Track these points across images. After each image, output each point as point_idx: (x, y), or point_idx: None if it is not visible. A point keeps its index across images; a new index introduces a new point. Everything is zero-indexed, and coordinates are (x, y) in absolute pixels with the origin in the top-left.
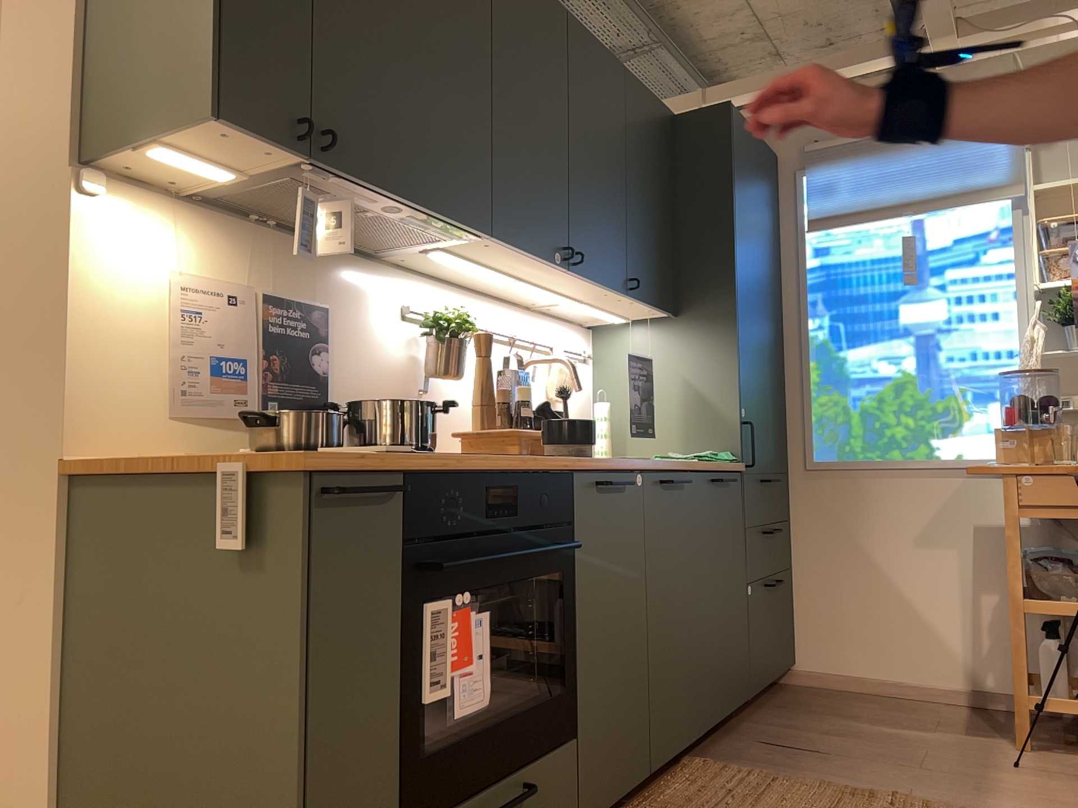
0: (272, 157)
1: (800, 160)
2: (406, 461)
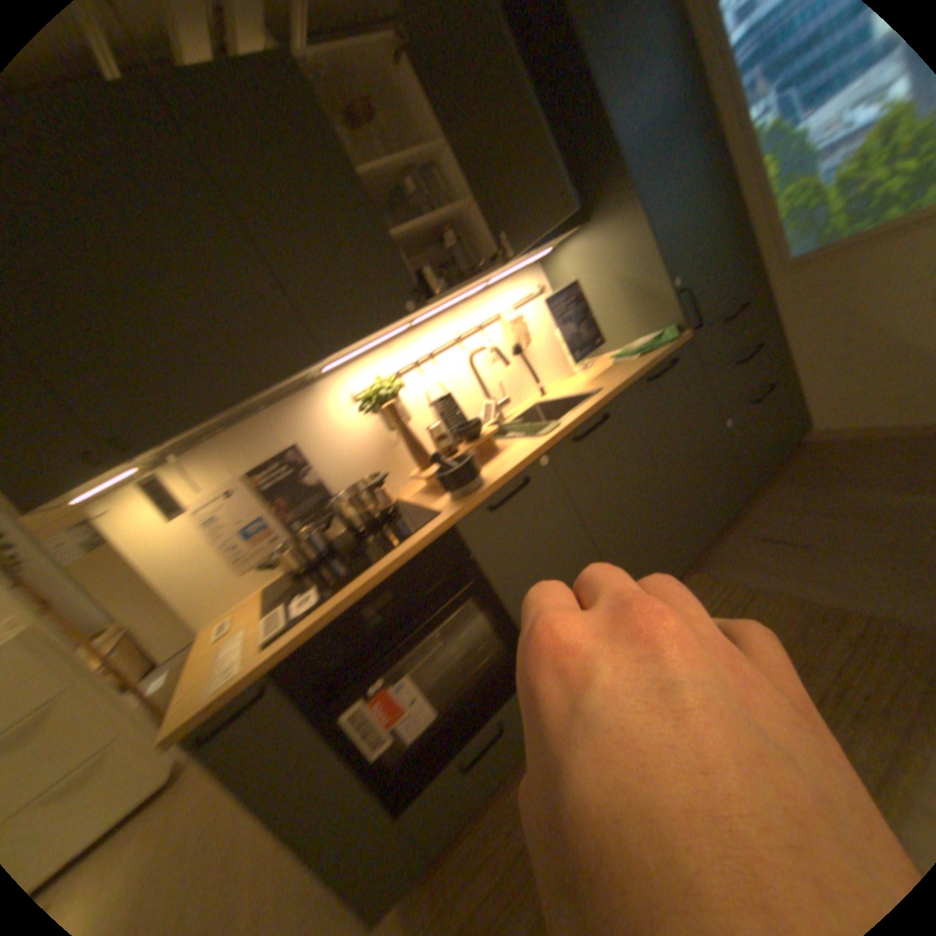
0: (112, 470)
1: None
2: (259, 670)
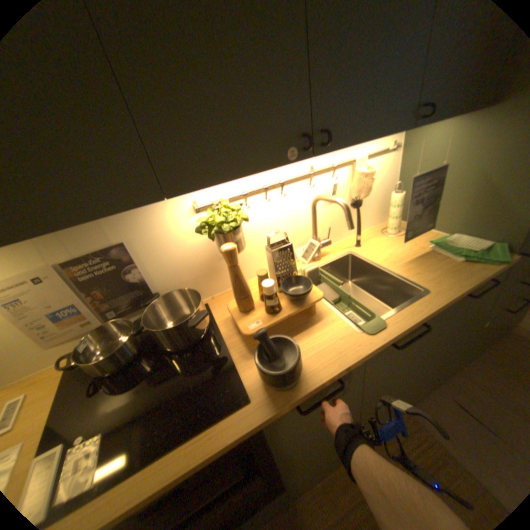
0: None
1: None
2: None
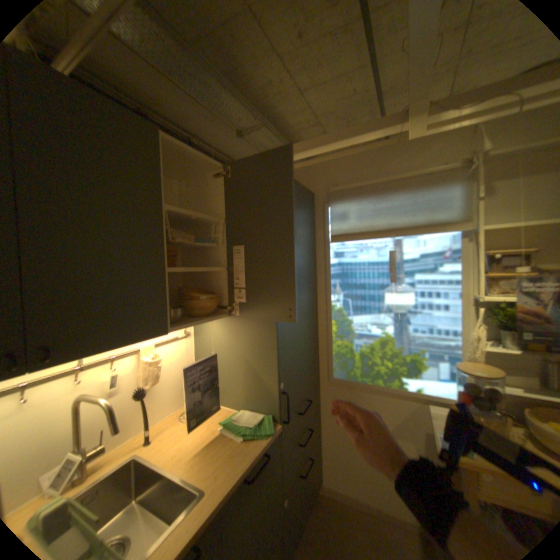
0: None
1: (327, 196)
2: None
